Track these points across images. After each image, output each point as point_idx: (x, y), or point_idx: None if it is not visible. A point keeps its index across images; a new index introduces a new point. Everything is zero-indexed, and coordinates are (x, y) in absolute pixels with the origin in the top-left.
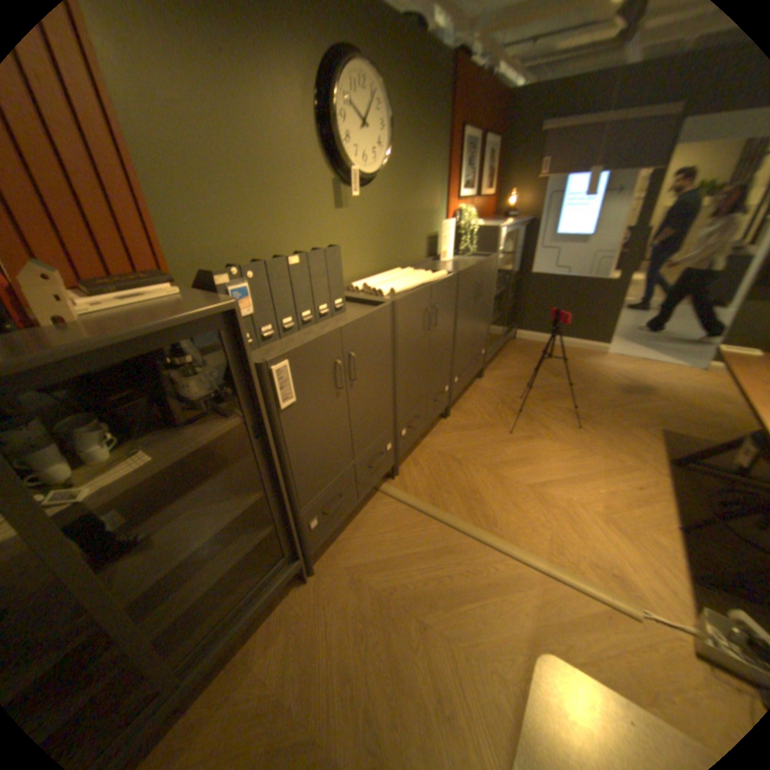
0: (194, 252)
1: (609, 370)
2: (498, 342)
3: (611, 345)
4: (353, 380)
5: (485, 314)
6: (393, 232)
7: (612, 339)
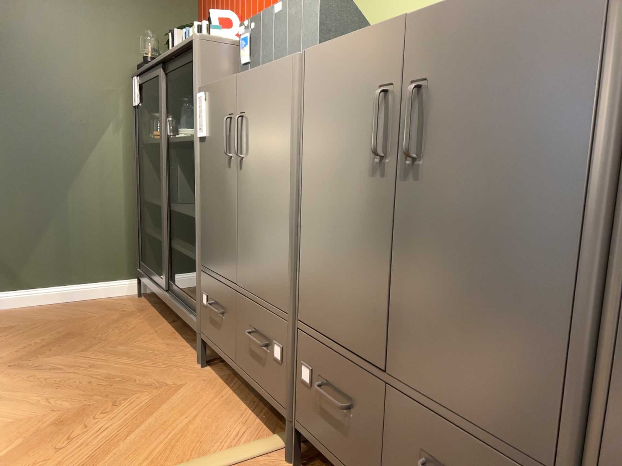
0: None
1: None
2: None
3: None
4: (240, 156)
5: None
6: None
7: None
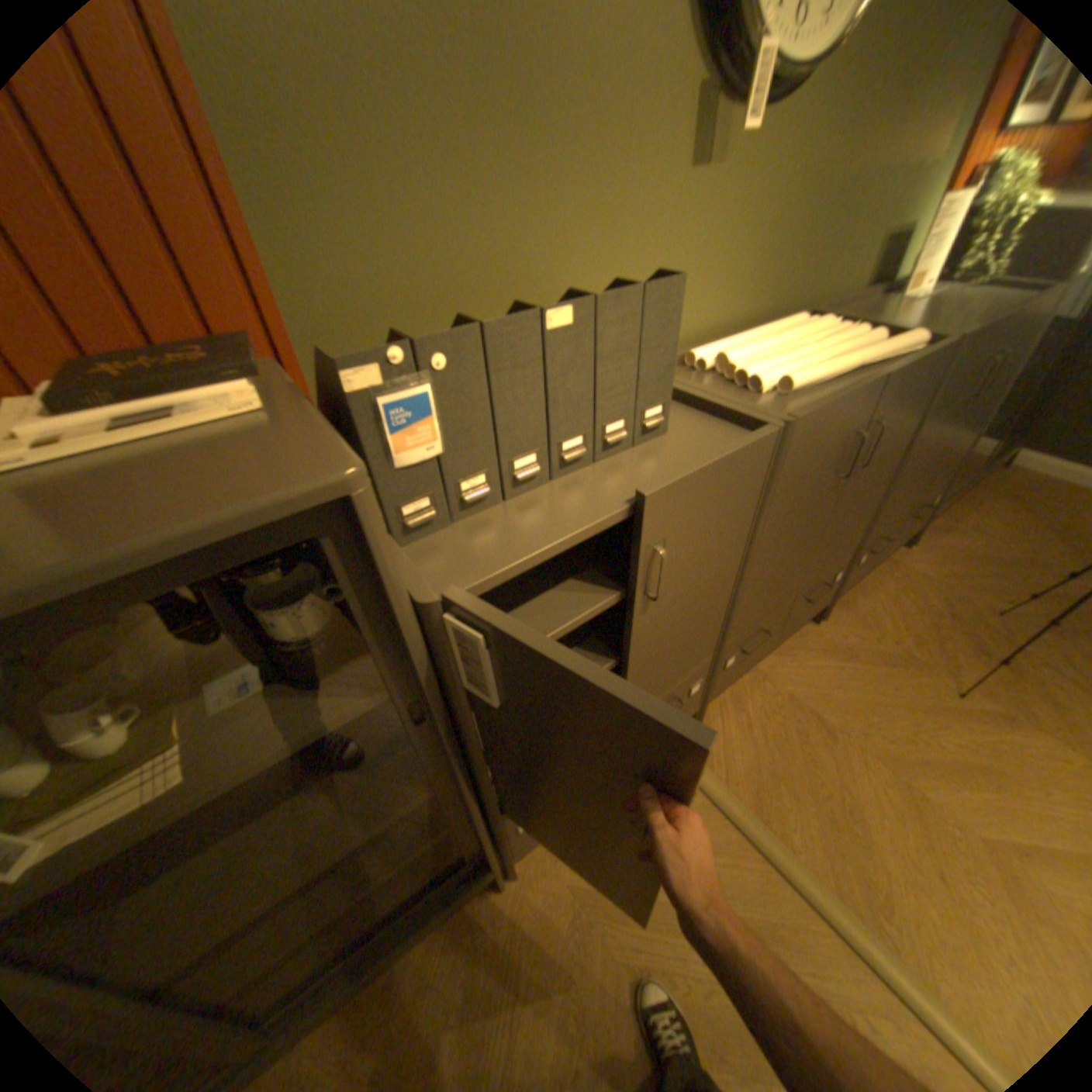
0: (345, 283)
1: None
2: (973, 477)
3: None
4: (650, 597)
5: (975, 426)
6: (812, 224)
7: None
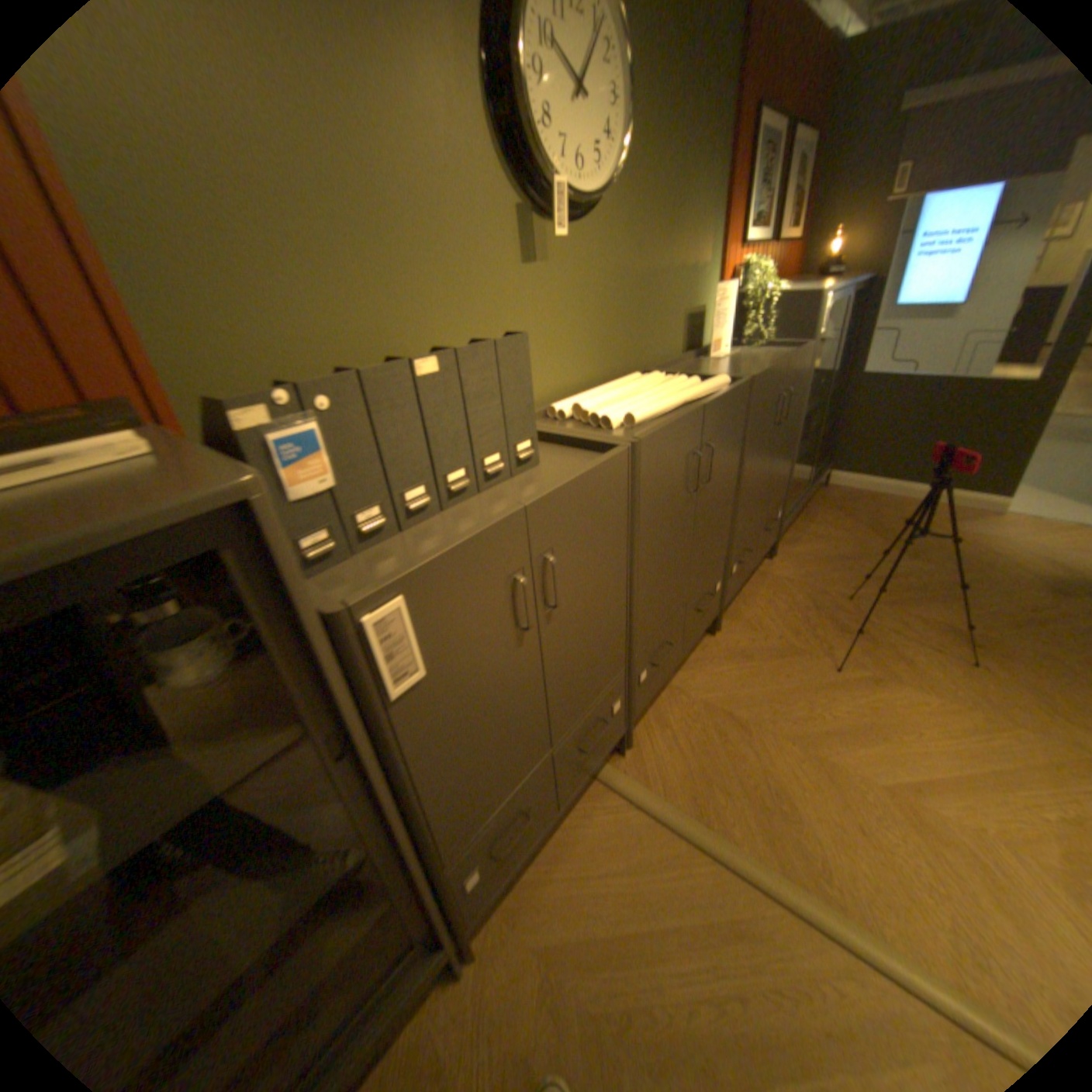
0: (222, 357)
1: (1014, 546)
2: (801, 495)
3: (1009, 498)
4: (550, 607)
5: (787, 450)
6: (627, 307)
7: (1009, 487)
